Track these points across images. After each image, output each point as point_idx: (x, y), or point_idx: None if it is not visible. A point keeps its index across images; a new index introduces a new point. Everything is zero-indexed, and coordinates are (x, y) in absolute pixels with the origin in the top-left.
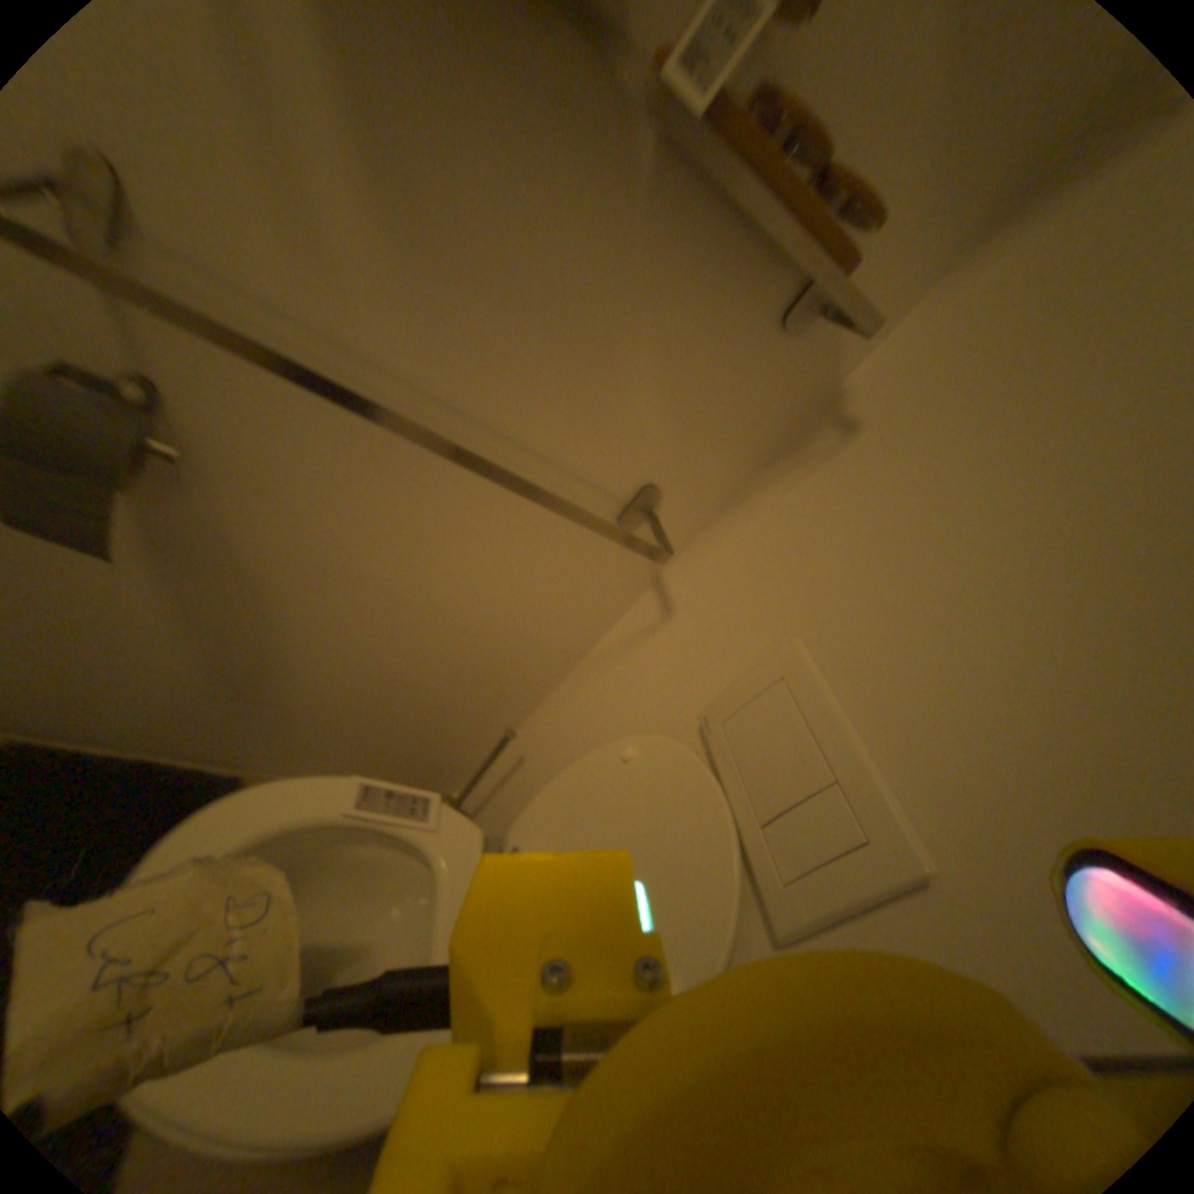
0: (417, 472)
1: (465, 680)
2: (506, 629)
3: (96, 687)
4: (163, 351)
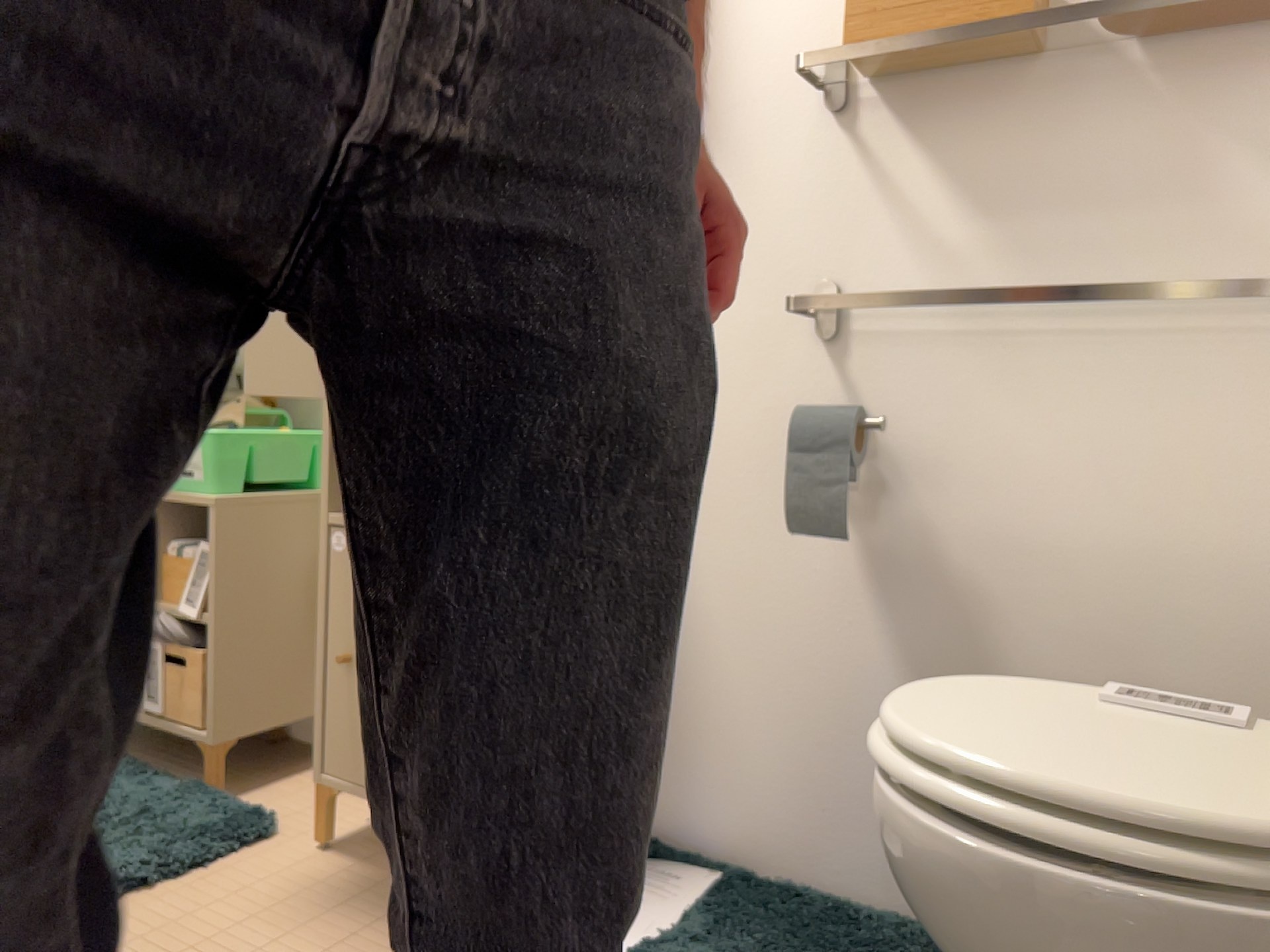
0: (1061, 385)
1: (1253, 675)
2: (1263, 554)
3: (841, 779)
4: (865, 382)
